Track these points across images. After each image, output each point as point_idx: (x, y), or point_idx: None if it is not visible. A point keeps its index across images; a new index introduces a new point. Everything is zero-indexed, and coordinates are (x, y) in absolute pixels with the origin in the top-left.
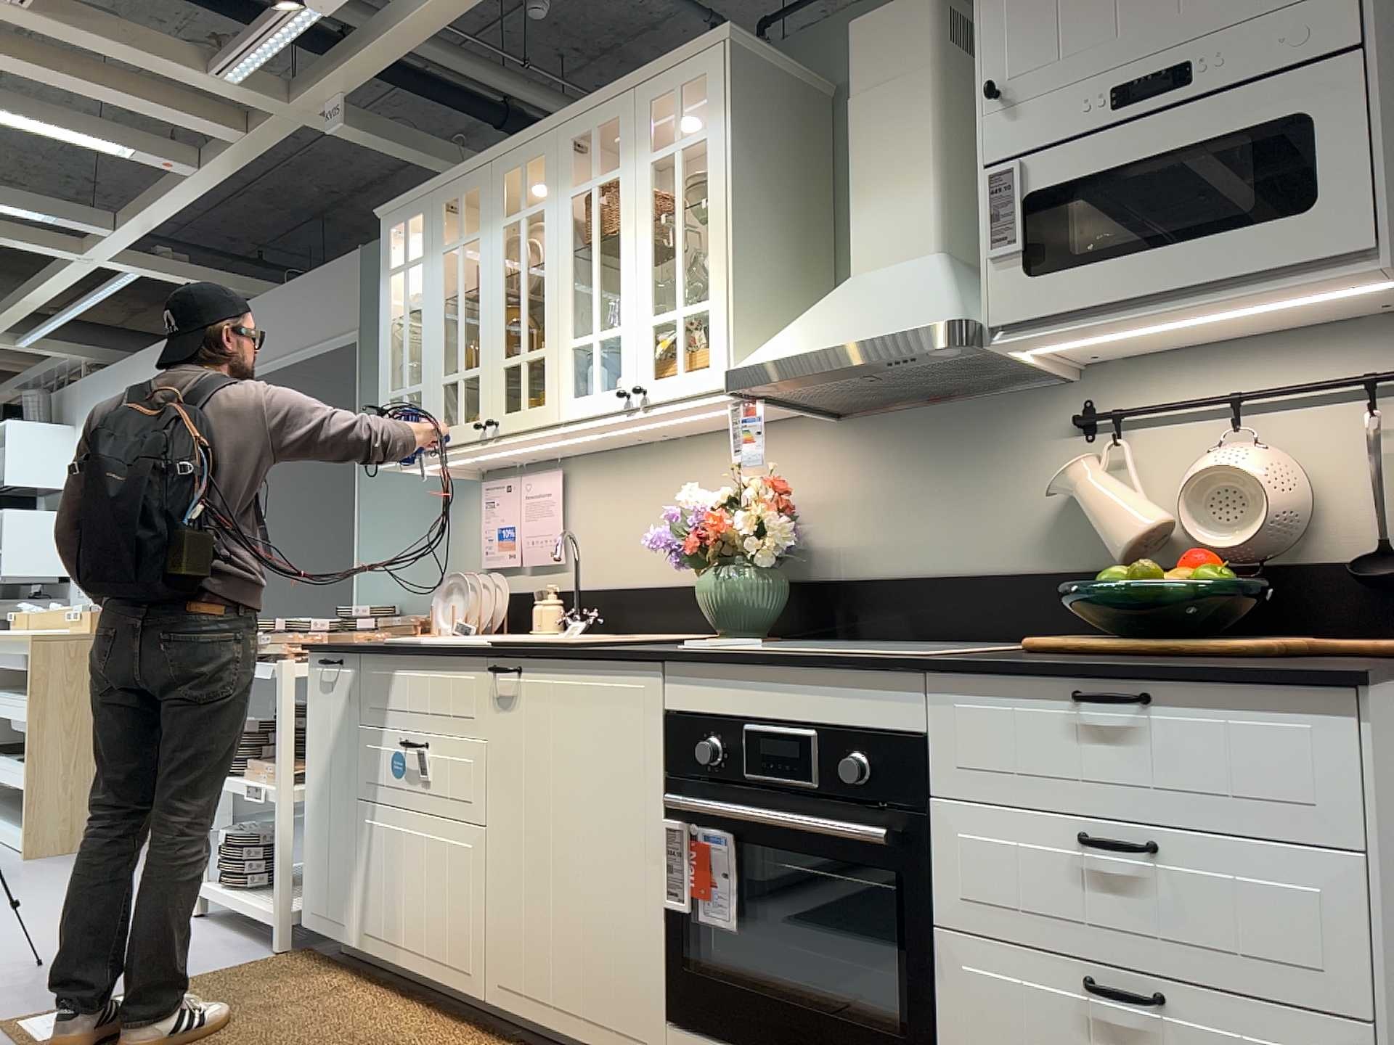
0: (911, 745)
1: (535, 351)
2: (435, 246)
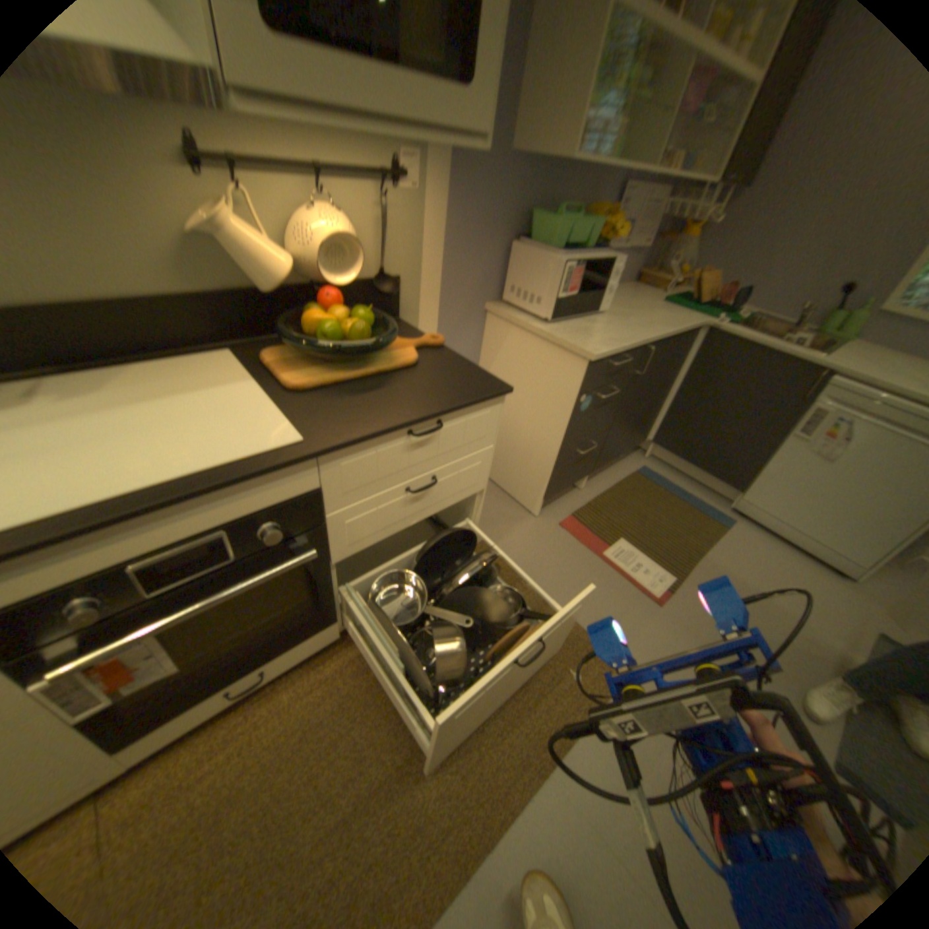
0: (307, 496)
1: None
2: None
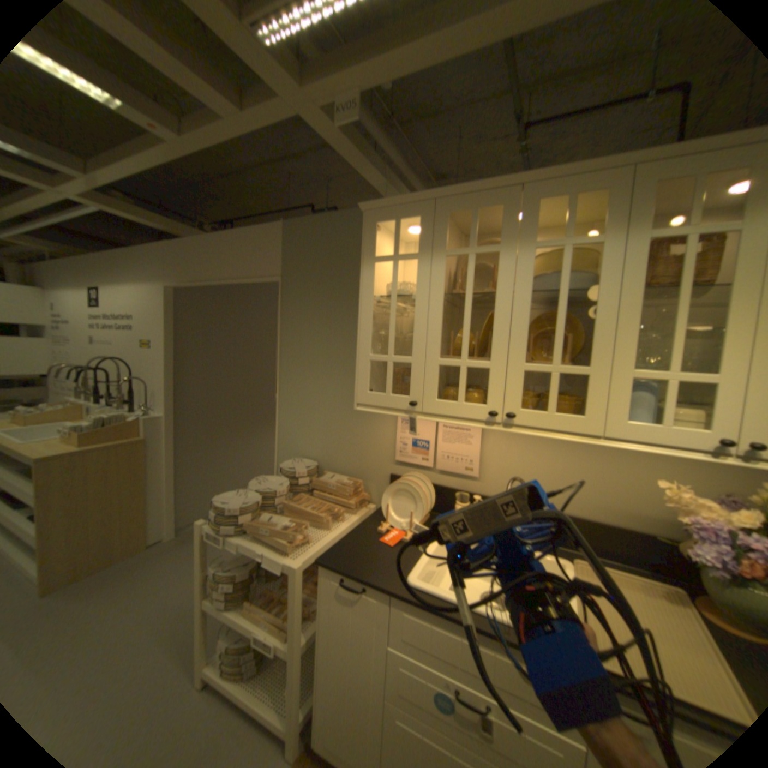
0: None
1: (576, 369)
2: (435, 247)
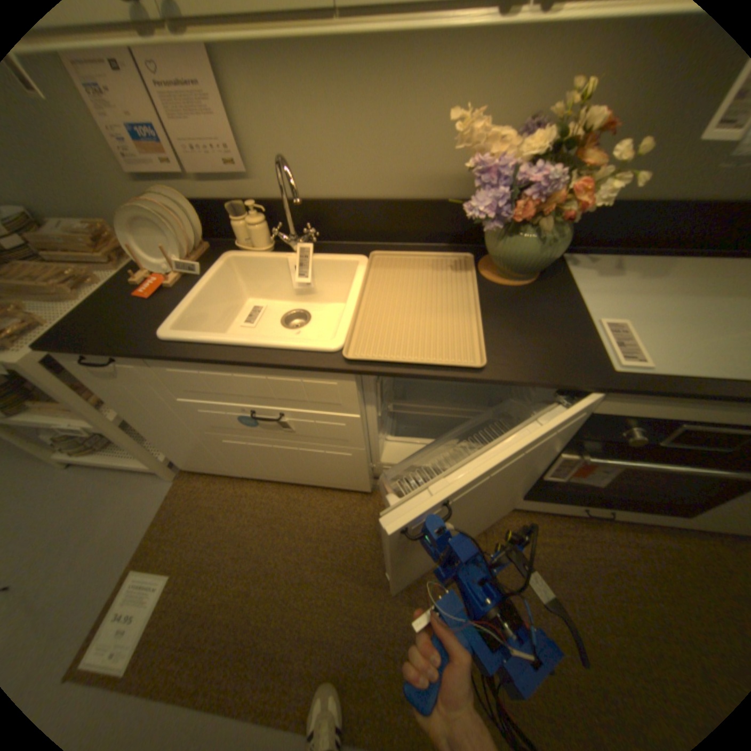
0: None
1: None
2: None
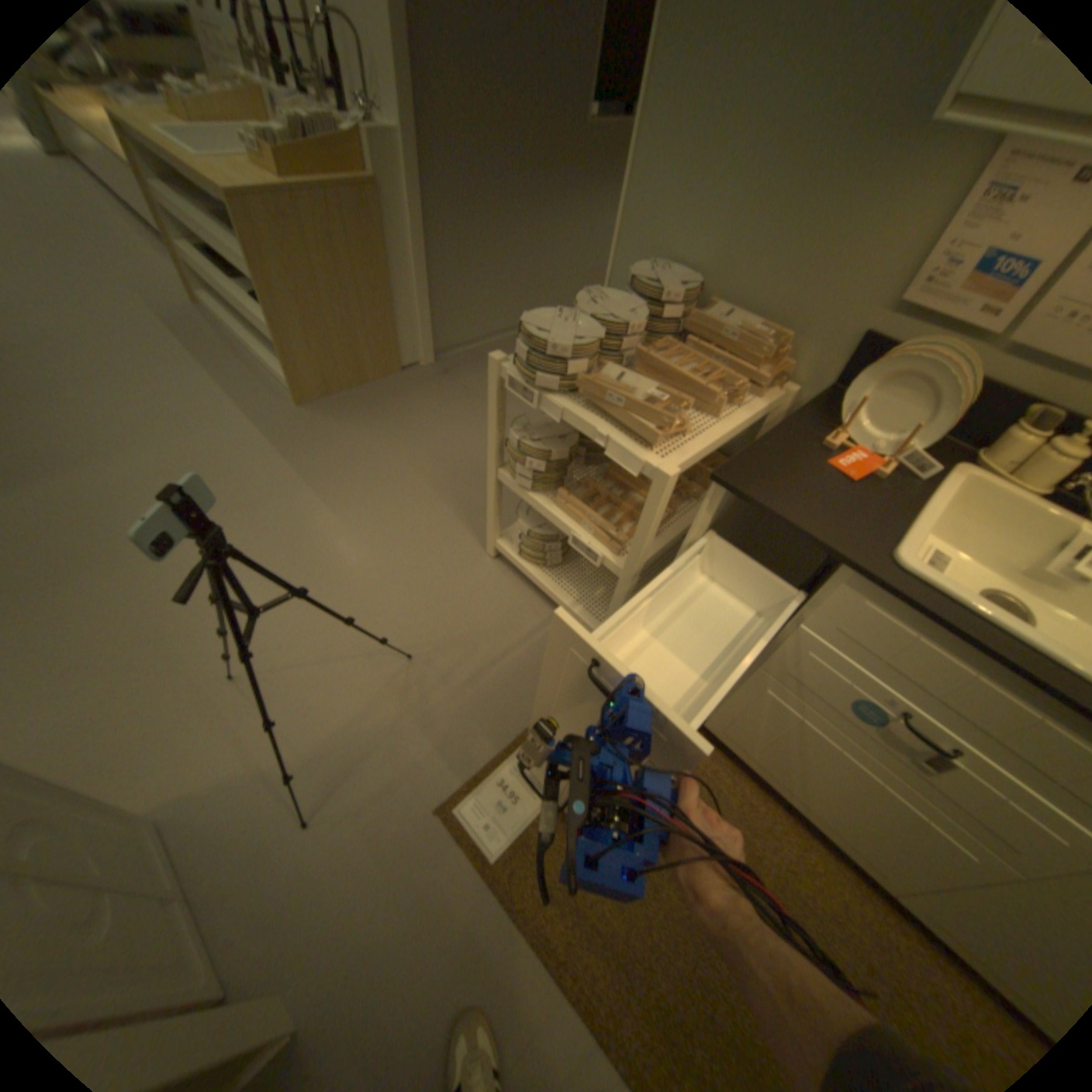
0: None
1: None
2: None
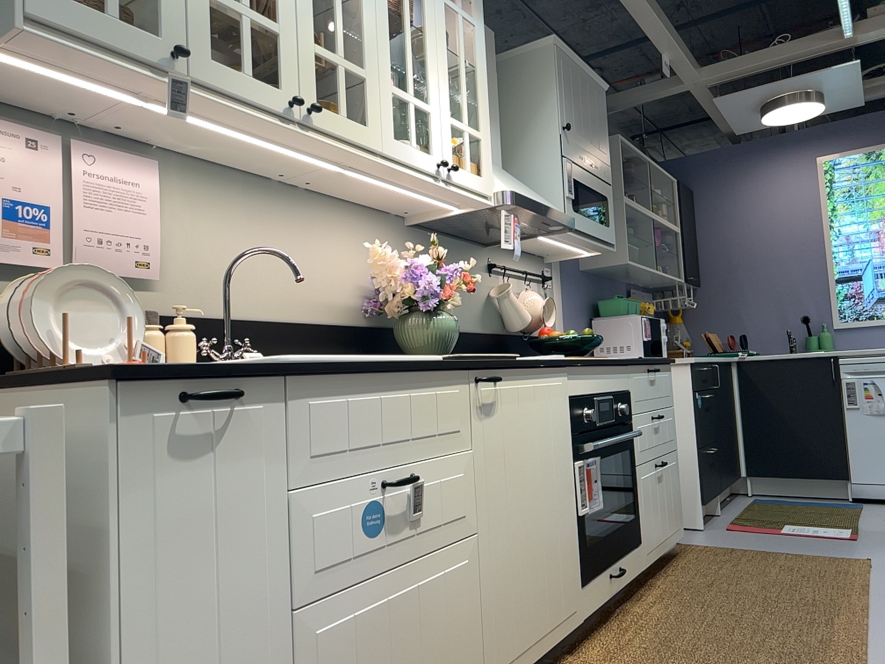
0: (628, 395)
1: (356, 68)
2: None
